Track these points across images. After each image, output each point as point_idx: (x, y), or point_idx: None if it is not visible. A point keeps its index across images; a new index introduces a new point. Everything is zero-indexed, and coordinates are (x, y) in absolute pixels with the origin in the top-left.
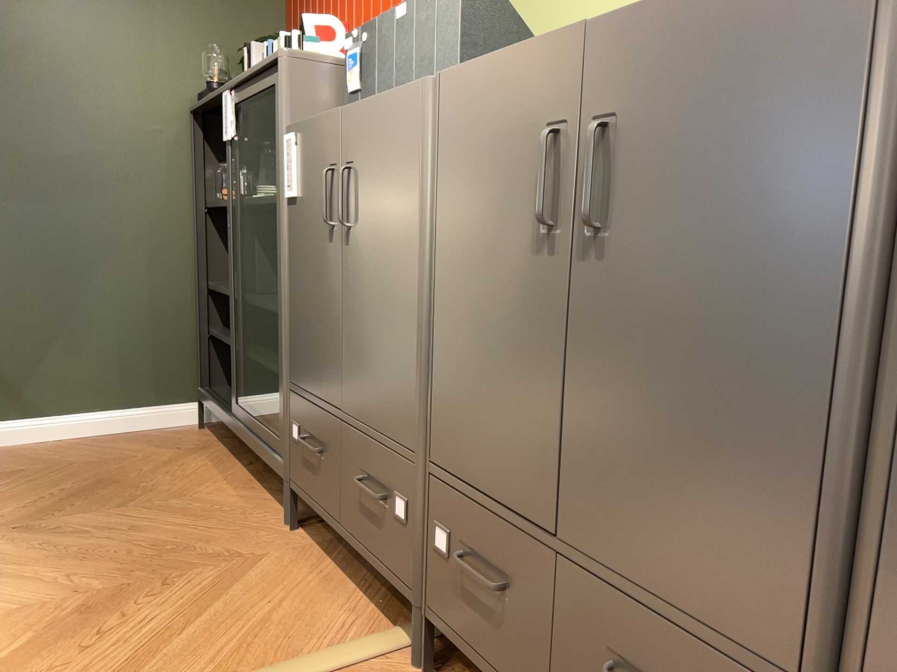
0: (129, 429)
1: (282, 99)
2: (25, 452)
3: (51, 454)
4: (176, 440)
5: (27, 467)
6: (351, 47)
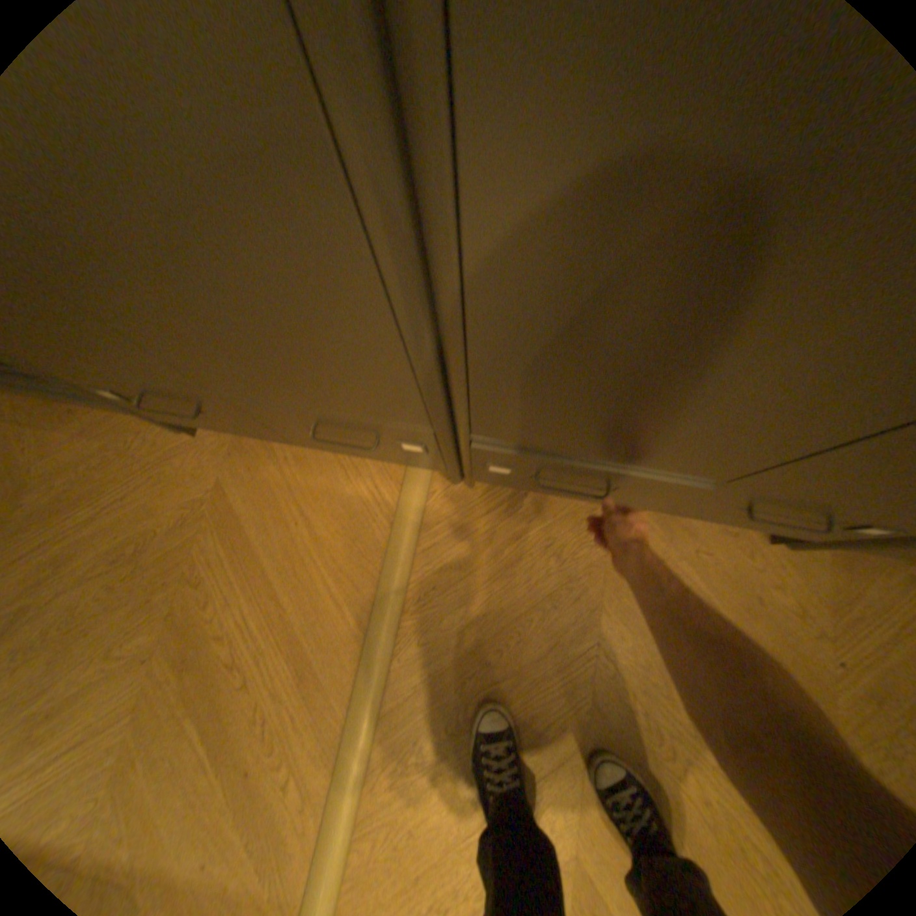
0: None
1: None
2: None
3: None
4: None
5: None
6: None
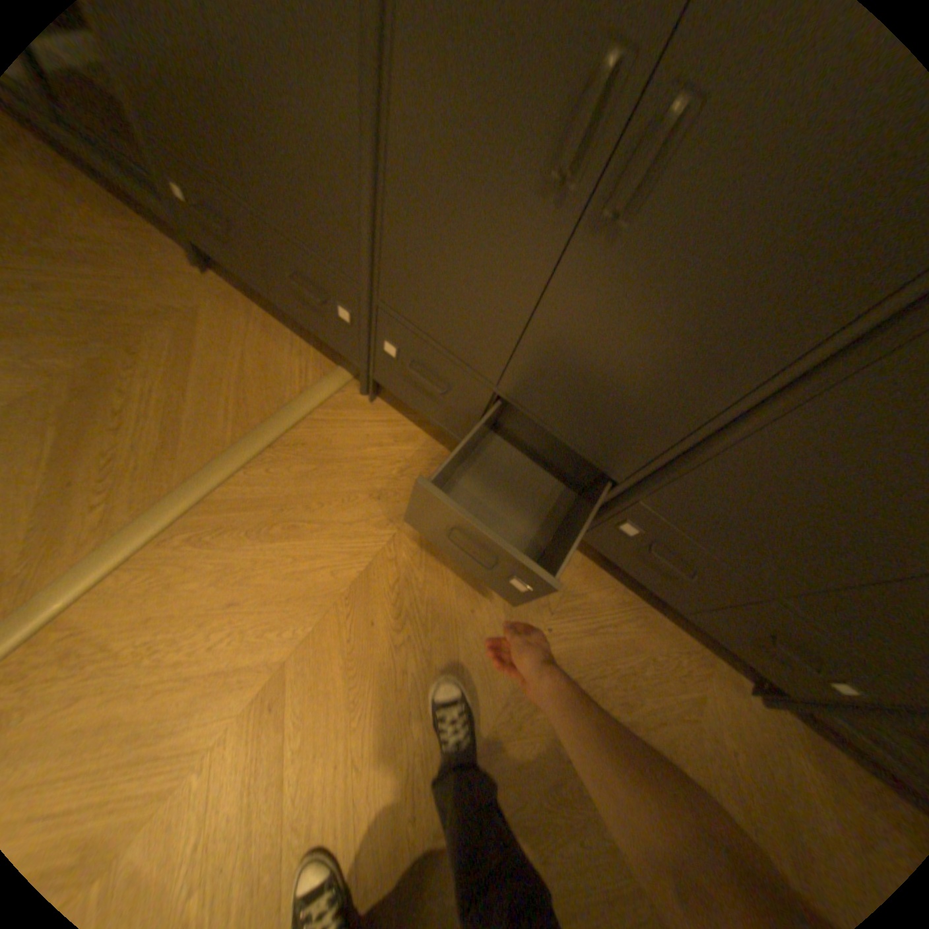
0: None
1: None
2: None
3: None
4: None
5: None
6: None
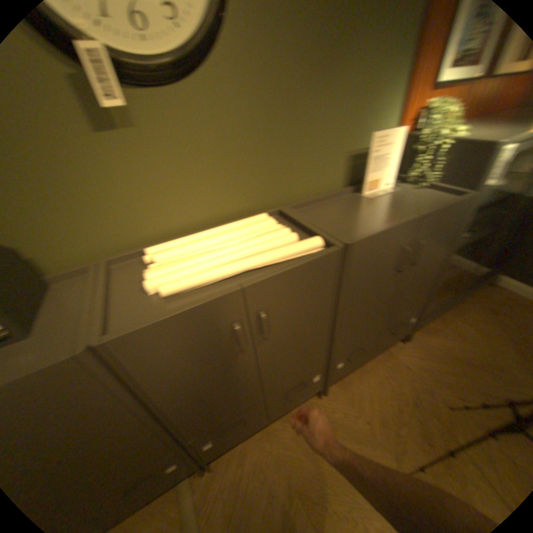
0: None
1: None
2: None
3: None
4: None
5: None
6: None
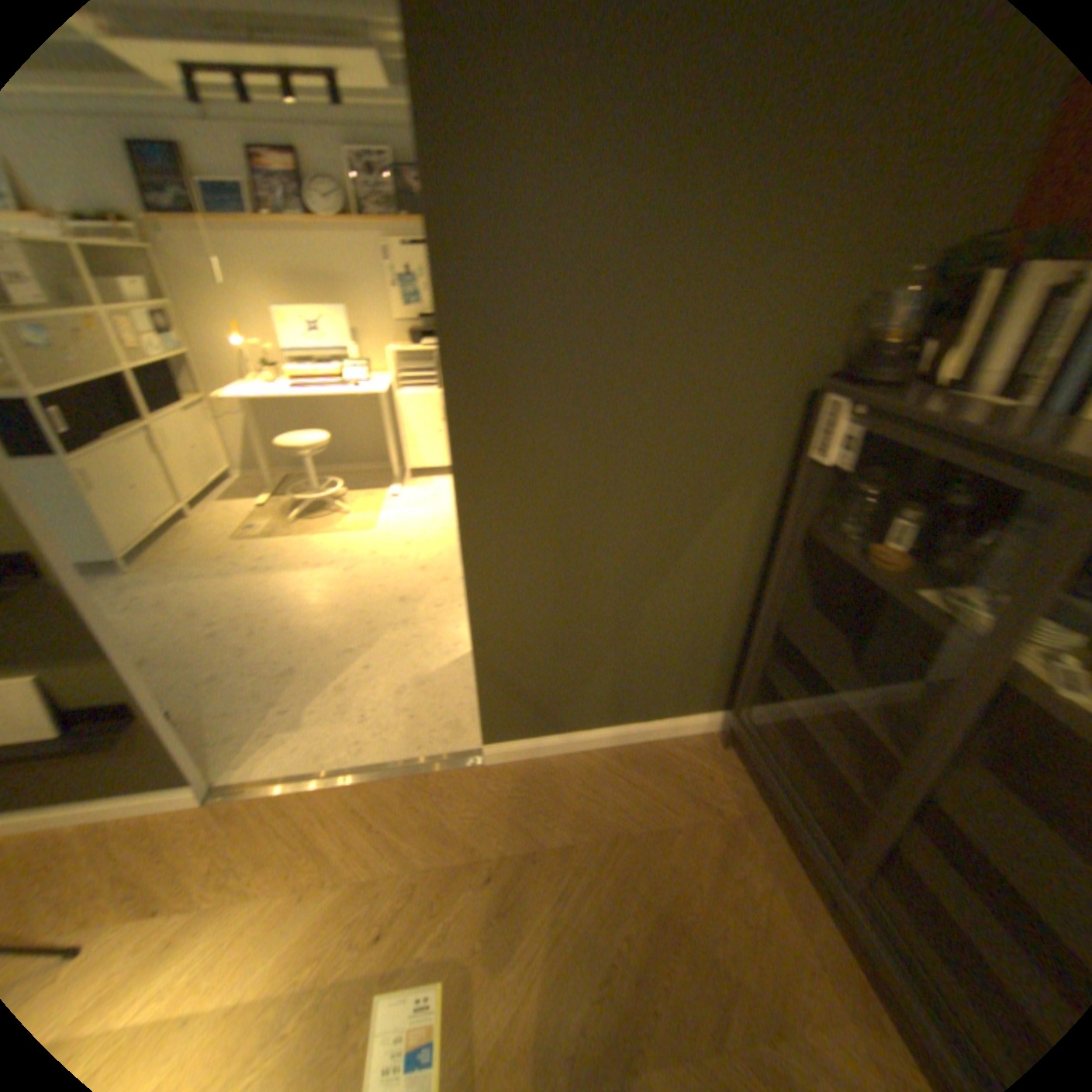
0: (650, 741)
1: None
2: (560, 782)
3: (587, 797)
4: (708, 780)
5: (572, 839)
6: None
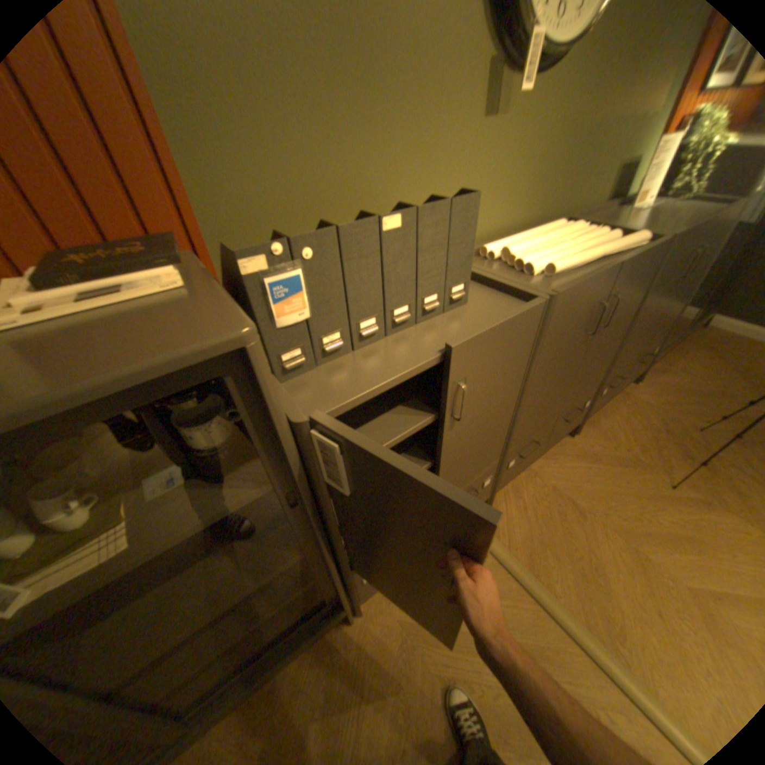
0: None
1: (273, 394)
2: None
3: None
4: None
5: None
6: (263, 264)
